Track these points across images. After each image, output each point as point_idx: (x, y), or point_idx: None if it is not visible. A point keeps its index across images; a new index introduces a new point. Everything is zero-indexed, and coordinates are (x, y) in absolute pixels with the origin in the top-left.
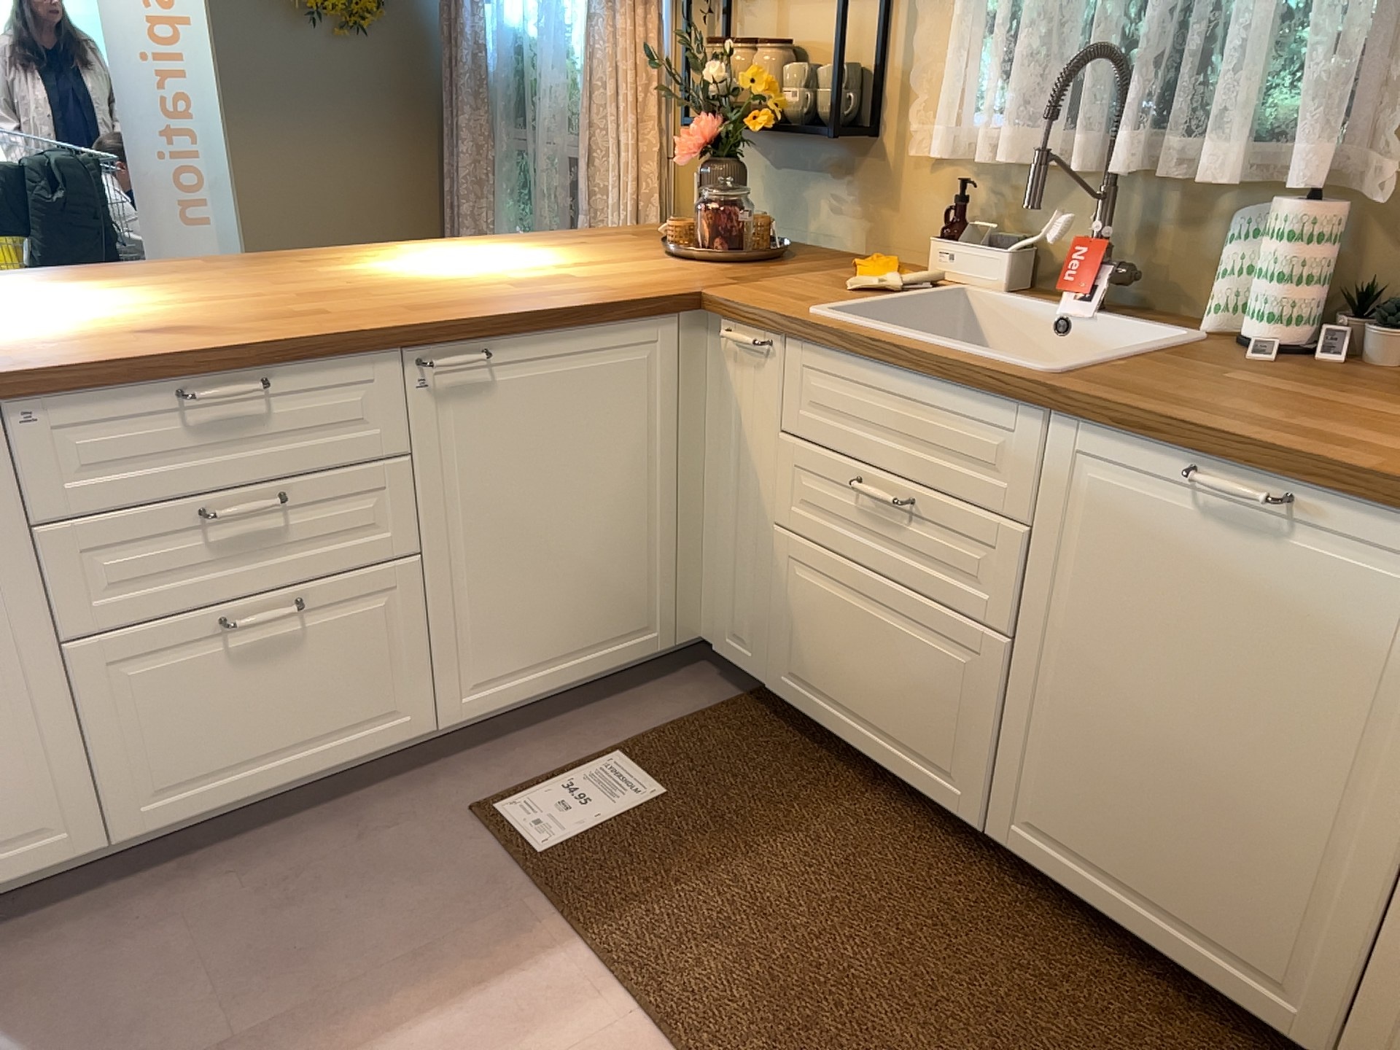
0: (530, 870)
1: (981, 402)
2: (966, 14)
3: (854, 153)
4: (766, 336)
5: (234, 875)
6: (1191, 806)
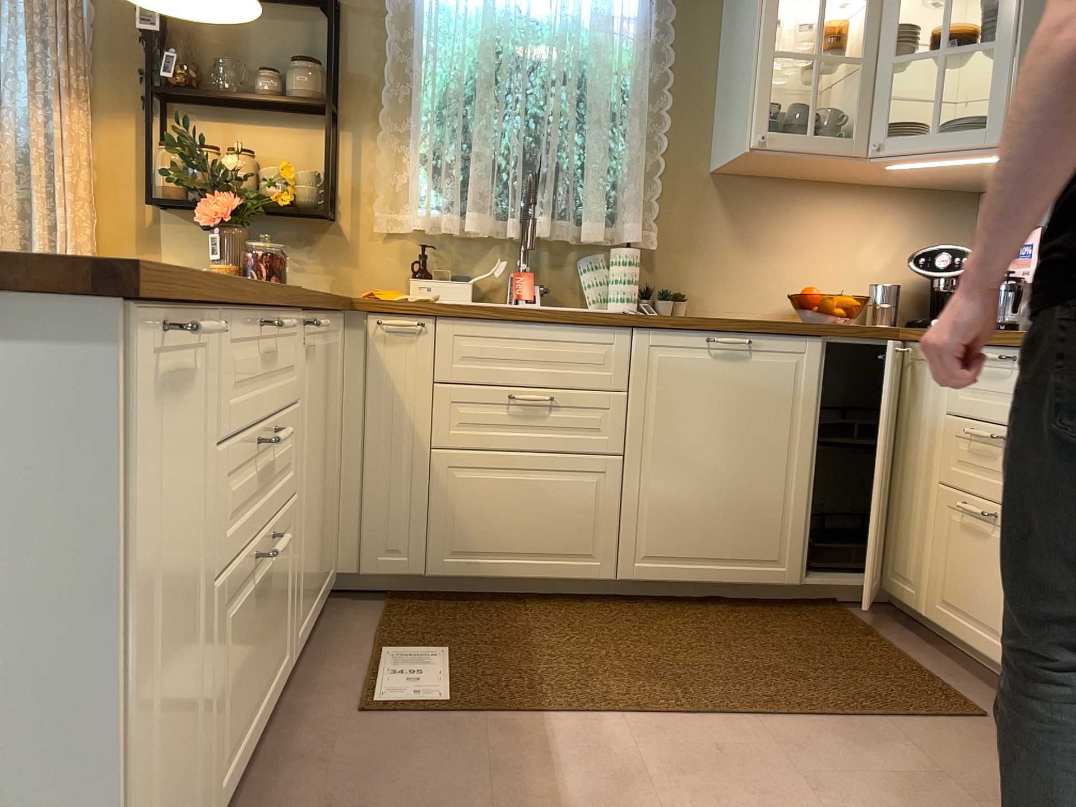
0: (459, 712)
1: (592, 331)
2: (407, 150)
3: (316, 229)
4: (417, 321)
5: None
6: (729, 498)
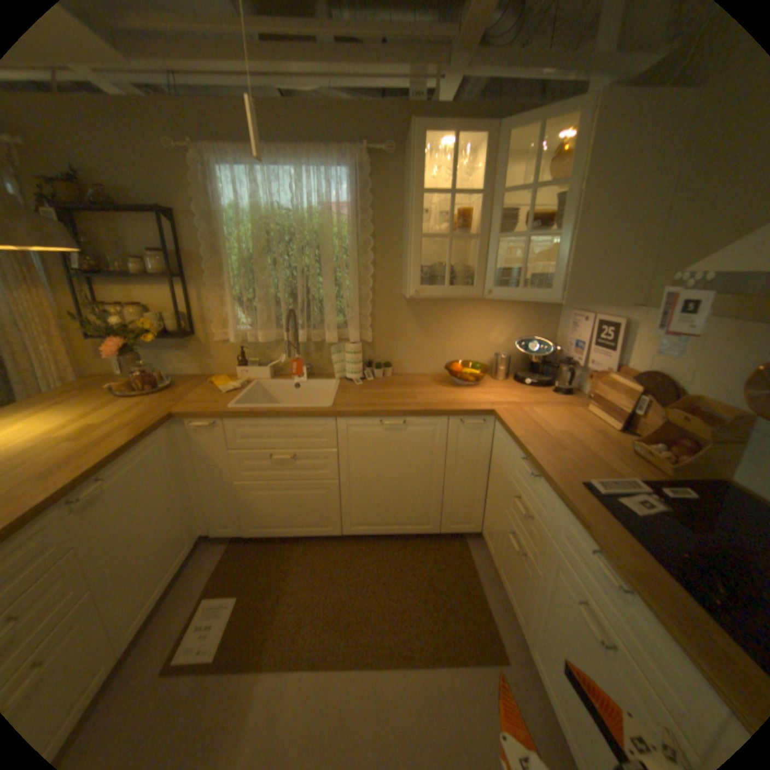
0: (215, 670)
1: (312, 420)
2: (225, 294)
3: (185, 340)
4: (212, 420)
5: None
6: (398, 497)
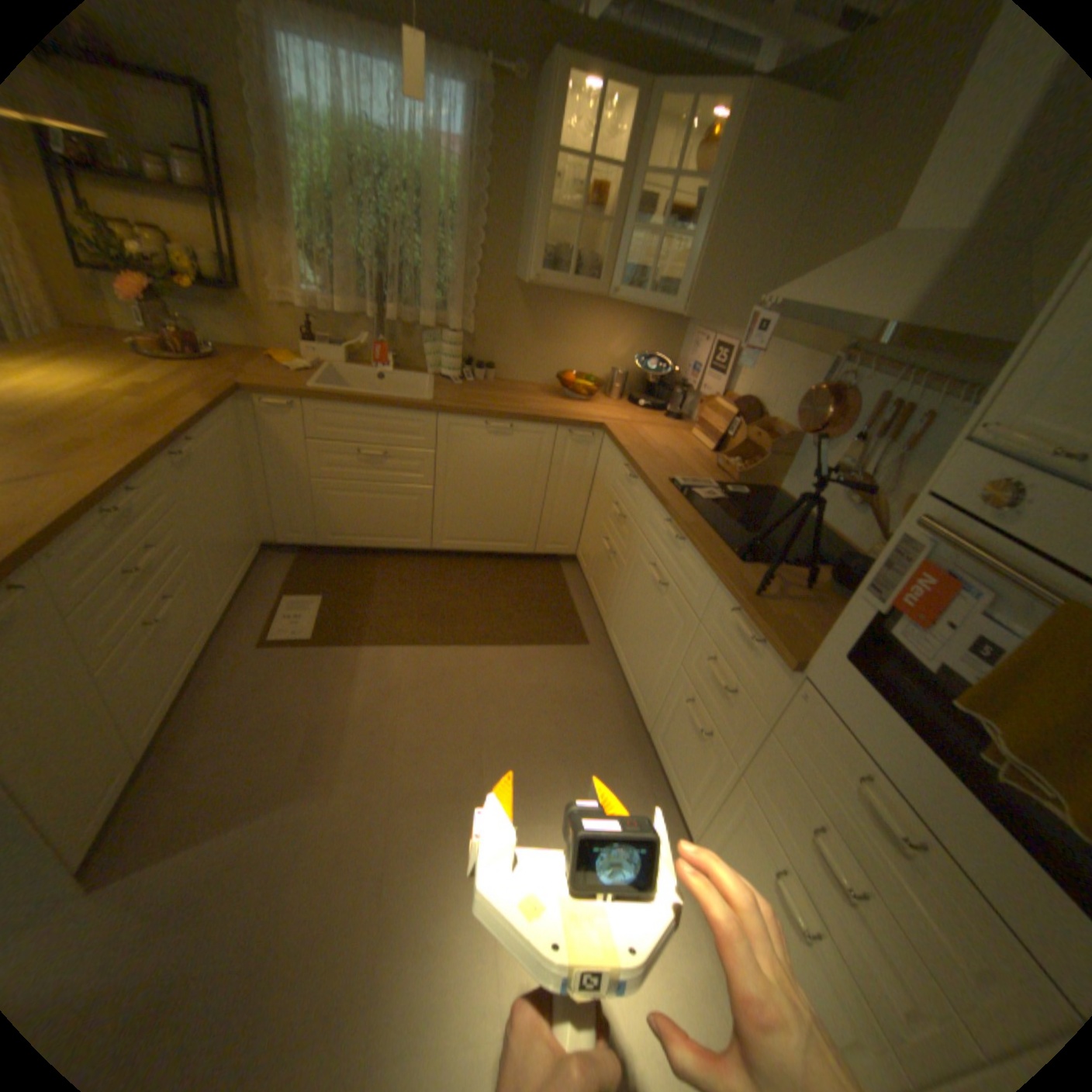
0: (315, 646)
1: (410, 414)
2: (285, 237)
3: (224, 295)
4: (289, 401)
5: (193, 737)
6: (495, 511)
